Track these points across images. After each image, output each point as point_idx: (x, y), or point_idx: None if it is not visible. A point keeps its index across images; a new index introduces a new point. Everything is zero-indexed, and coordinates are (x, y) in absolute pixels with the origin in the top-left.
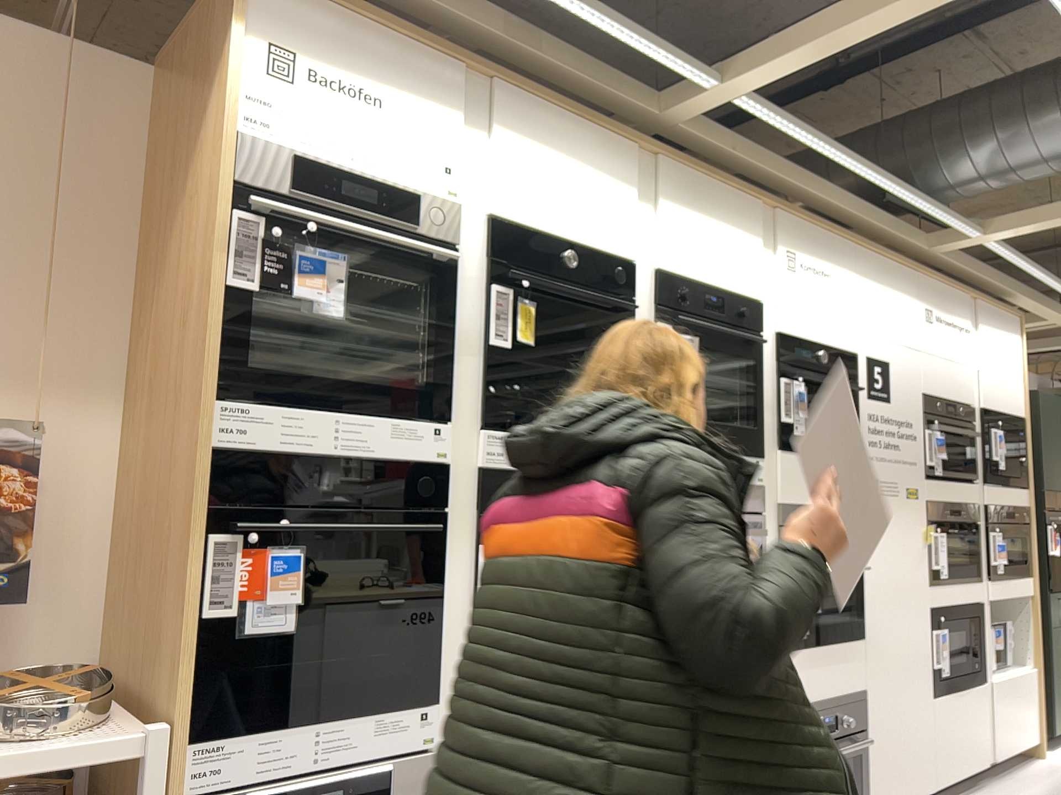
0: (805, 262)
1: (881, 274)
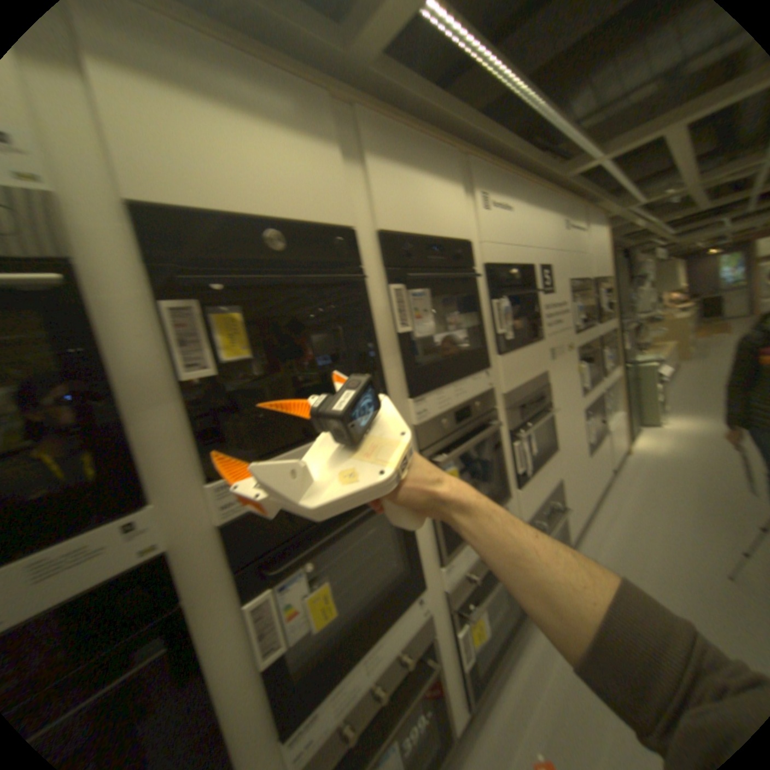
0: (504, 196)
1: (549, 197)
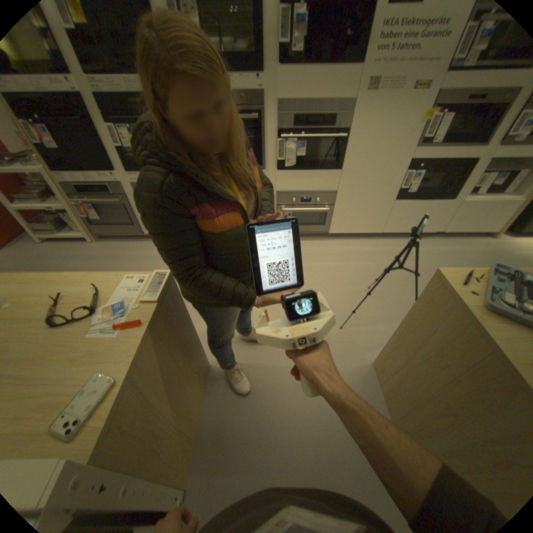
0: None
1: None
